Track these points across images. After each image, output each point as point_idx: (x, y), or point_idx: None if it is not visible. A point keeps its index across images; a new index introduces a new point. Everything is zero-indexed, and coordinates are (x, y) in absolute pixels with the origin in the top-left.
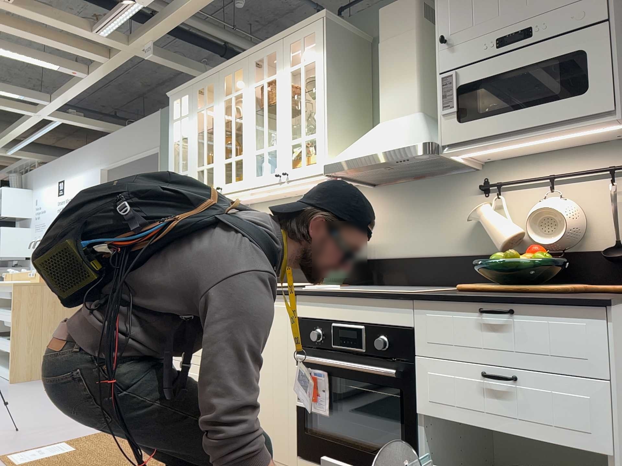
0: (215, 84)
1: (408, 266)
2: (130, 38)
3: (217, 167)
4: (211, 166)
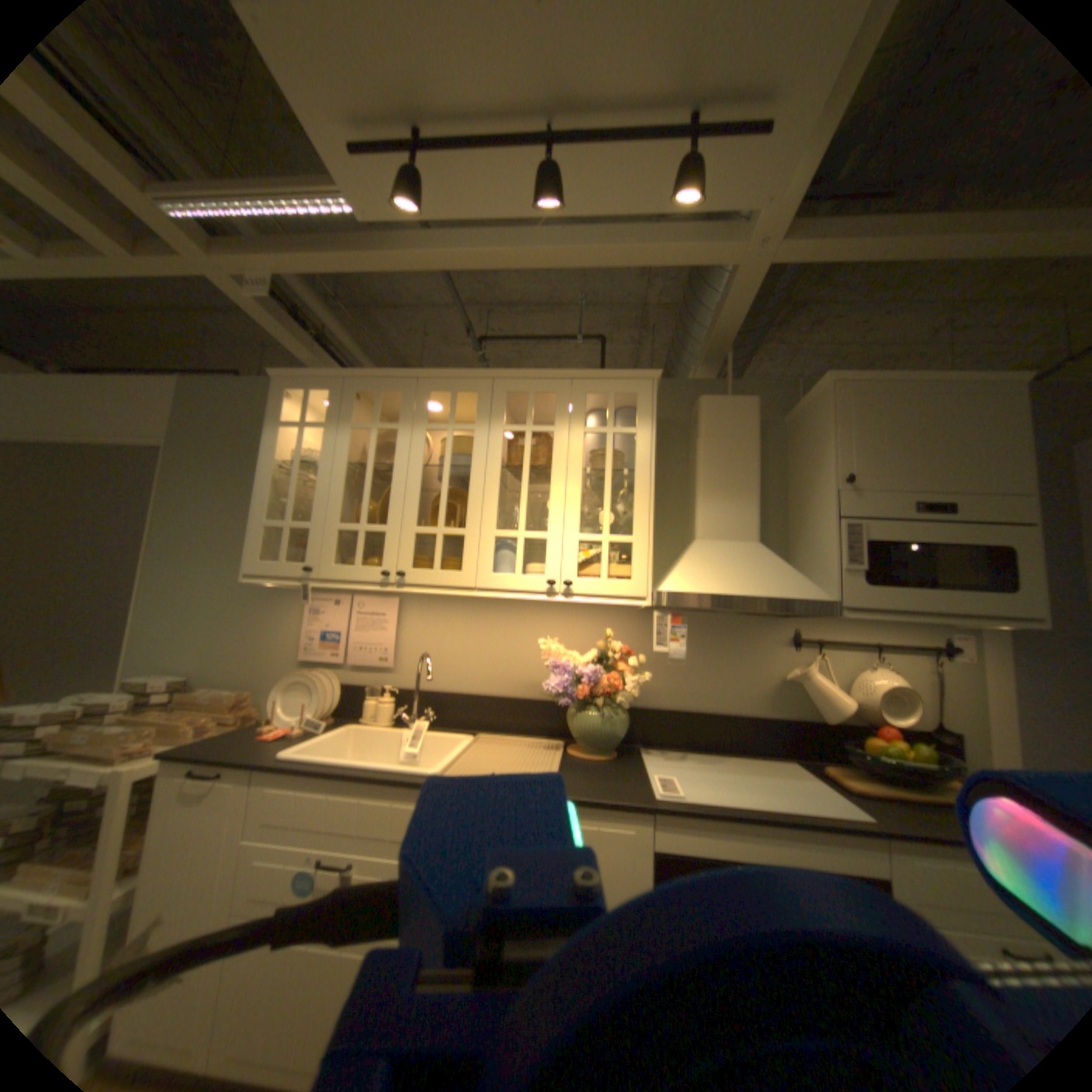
0: (406, 395)
1: (691, 725)
2: (210, 239)
3: (398, 535)
4: (381, 531)
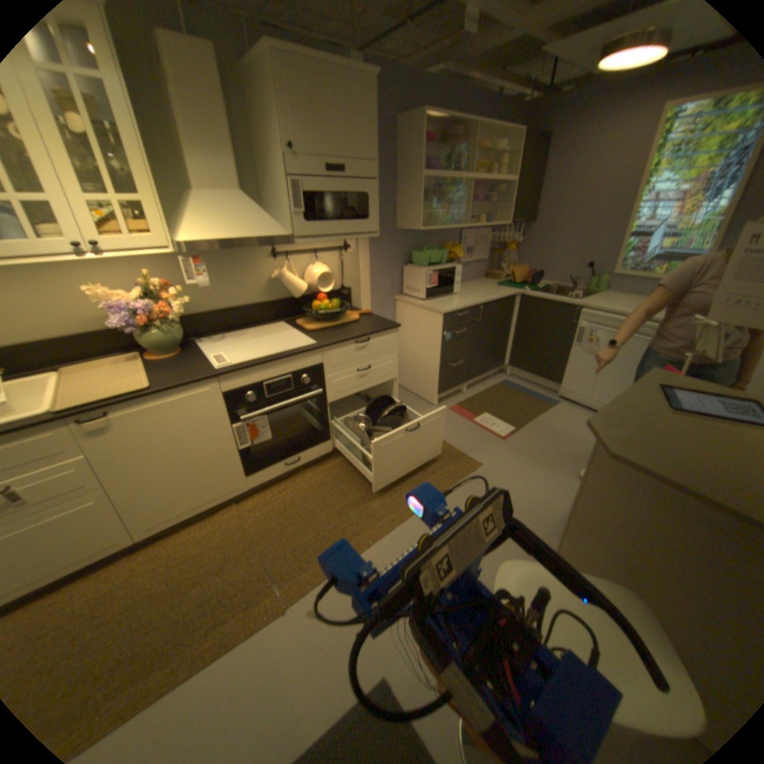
0: None
1: (223, 318)
2: None
3: None
4: None
